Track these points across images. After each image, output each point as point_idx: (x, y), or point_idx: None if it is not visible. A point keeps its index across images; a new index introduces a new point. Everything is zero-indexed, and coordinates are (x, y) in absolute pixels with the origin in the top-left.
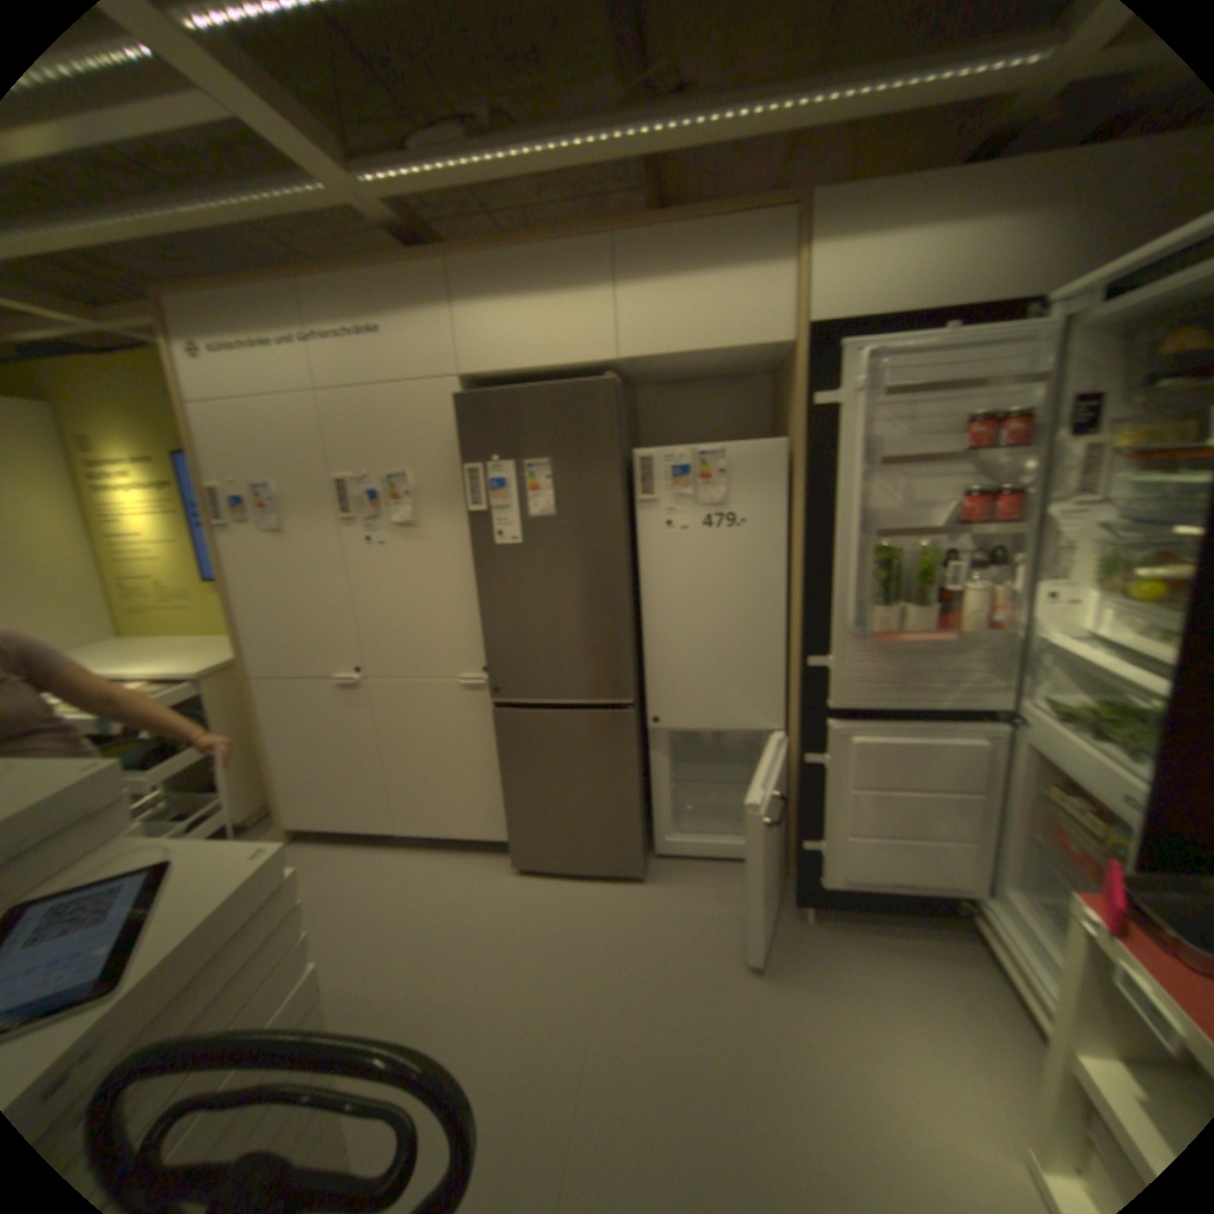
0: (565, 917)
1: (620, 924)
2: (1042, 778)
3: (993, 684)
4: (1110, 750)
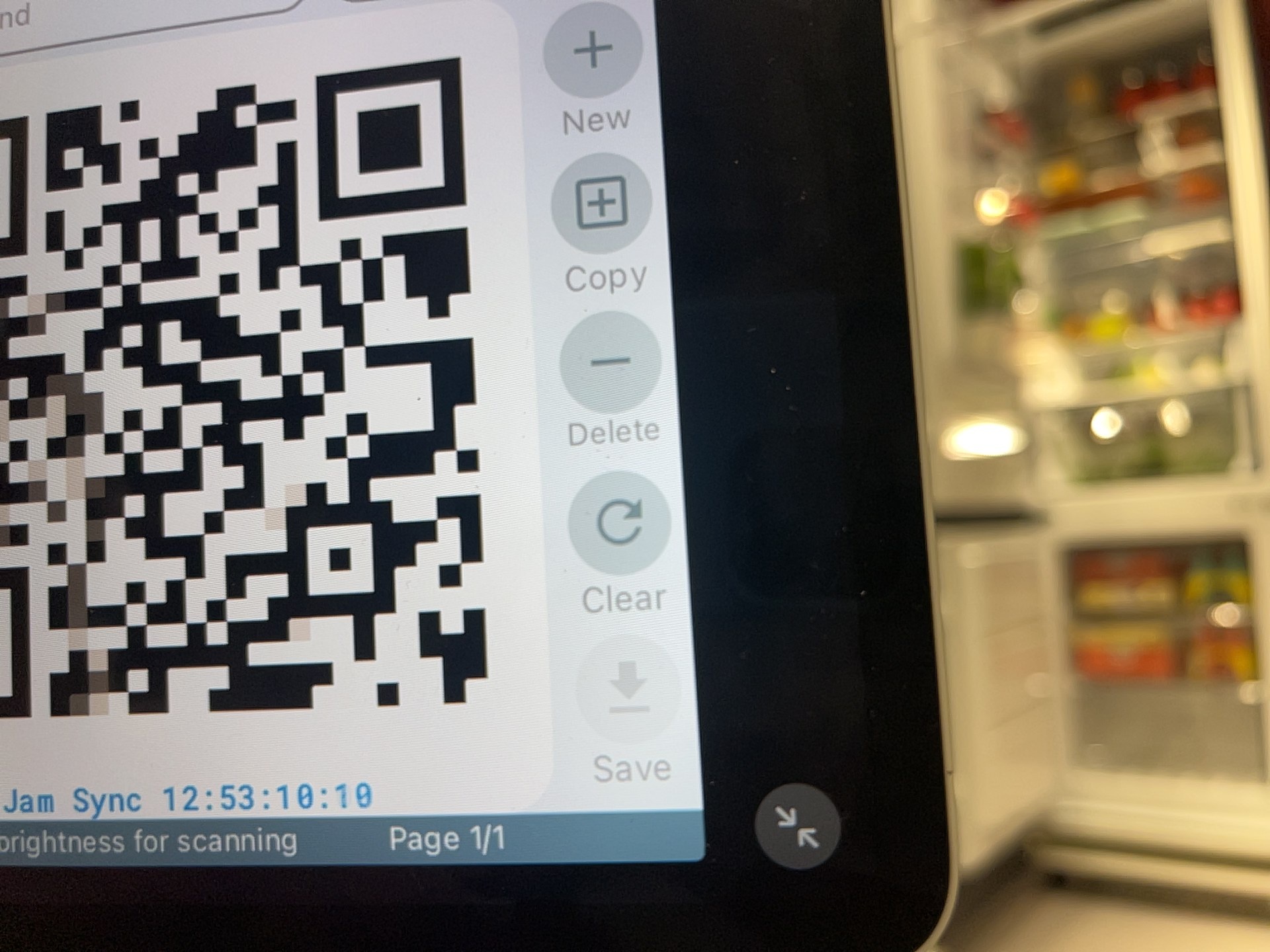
0: None
1: None
2: (1066, 590)
3: (1023, 463)
4: (1181, 477)
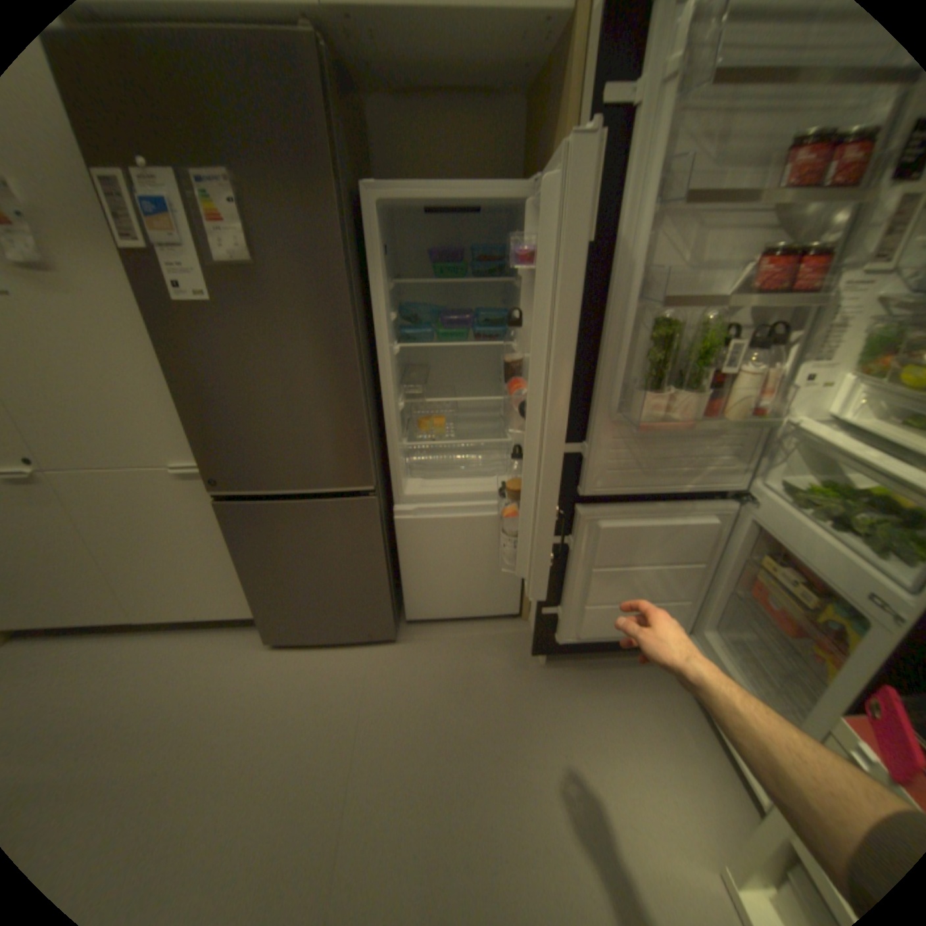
0: (317, 690)
1: (371, 689)
2: (753, 546)
3: (732, 466)
4: (851, 541)
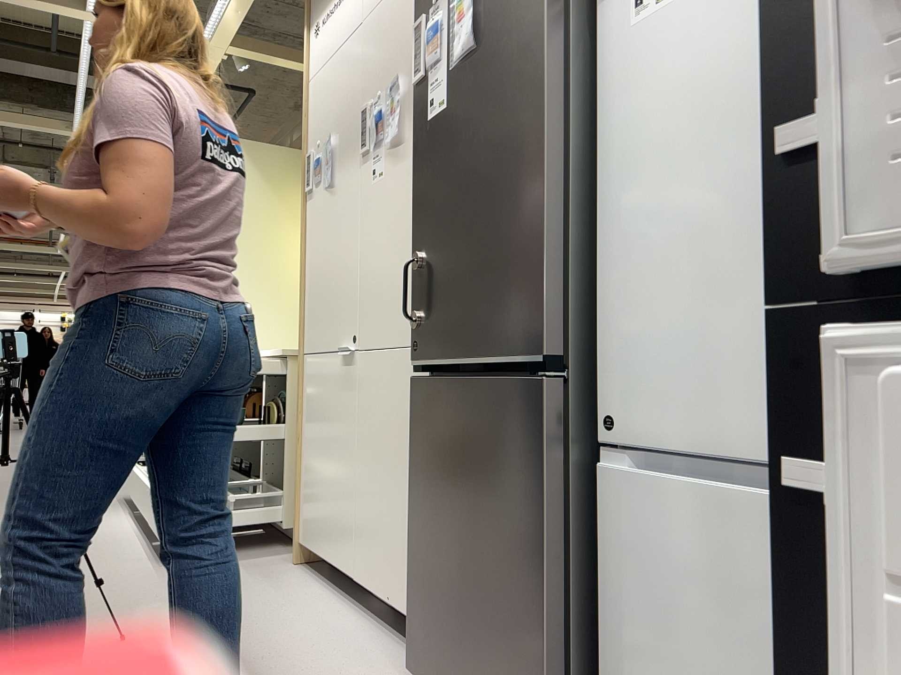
0: None
1: None
2: None
3: None
4: None
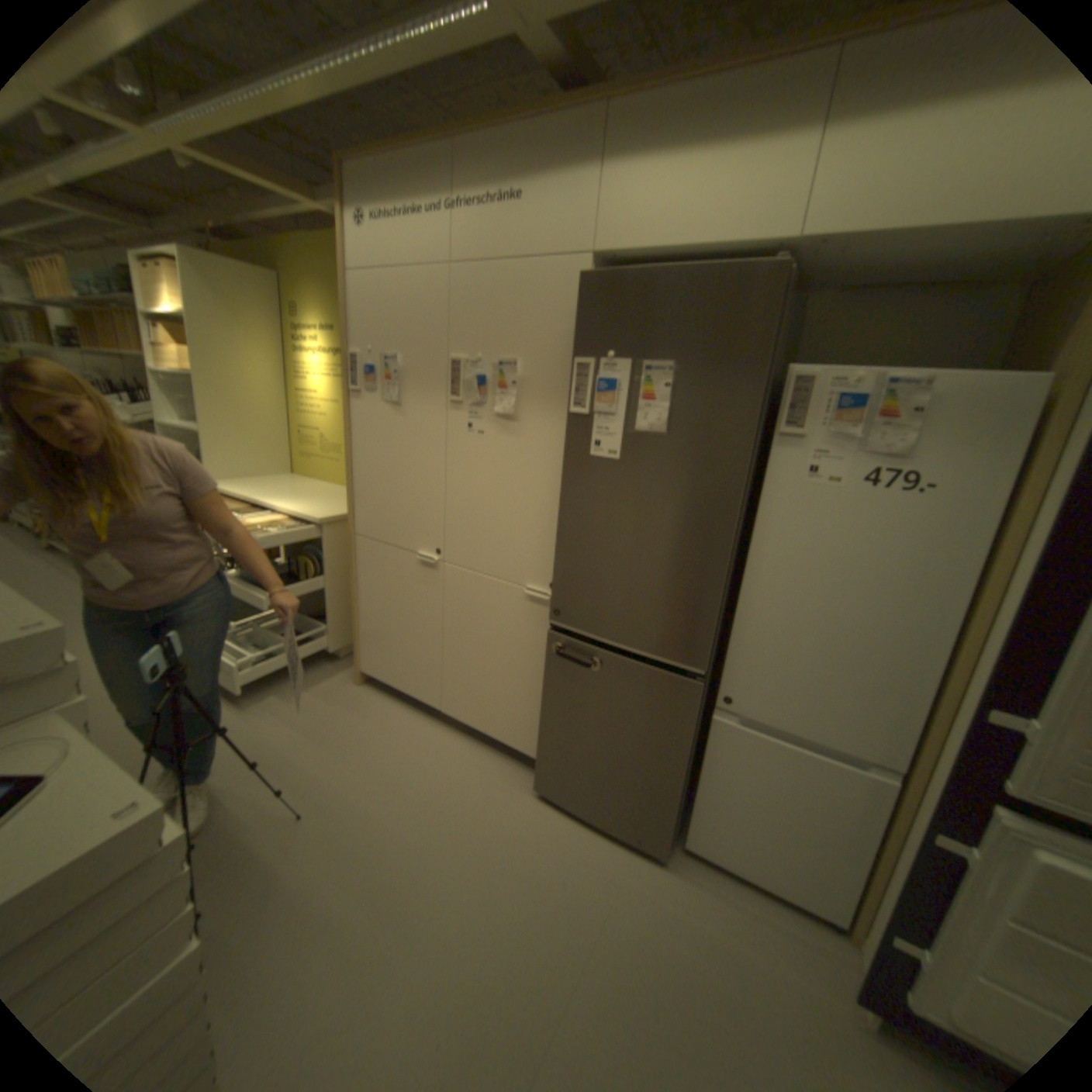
0: (569, 869)
1: (625, 907)
2: None
3: None
4: None
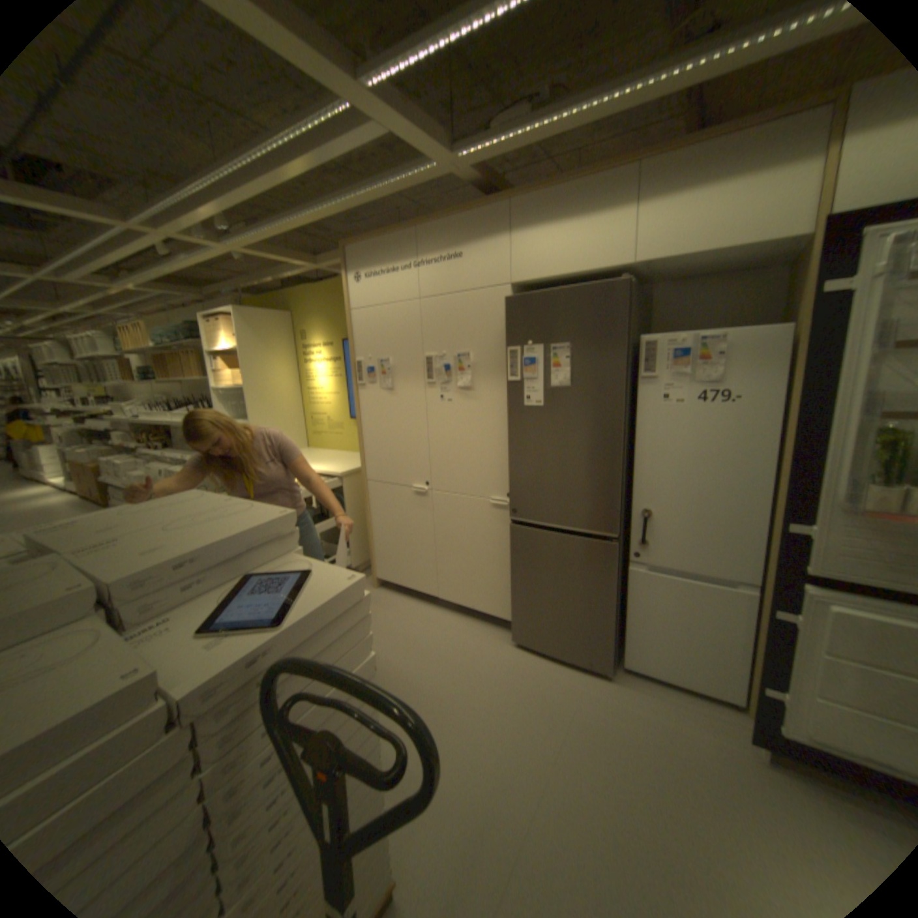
0: (544, 687)
1: (587, 706)
2: None
3: None
4: None
